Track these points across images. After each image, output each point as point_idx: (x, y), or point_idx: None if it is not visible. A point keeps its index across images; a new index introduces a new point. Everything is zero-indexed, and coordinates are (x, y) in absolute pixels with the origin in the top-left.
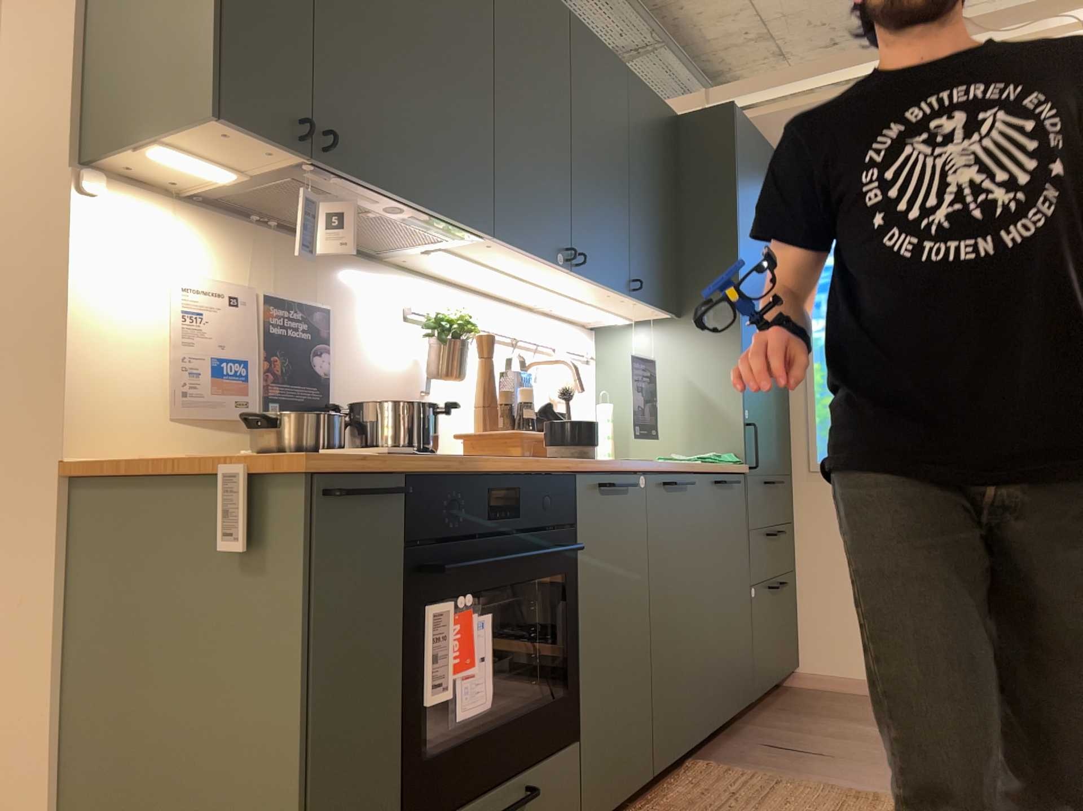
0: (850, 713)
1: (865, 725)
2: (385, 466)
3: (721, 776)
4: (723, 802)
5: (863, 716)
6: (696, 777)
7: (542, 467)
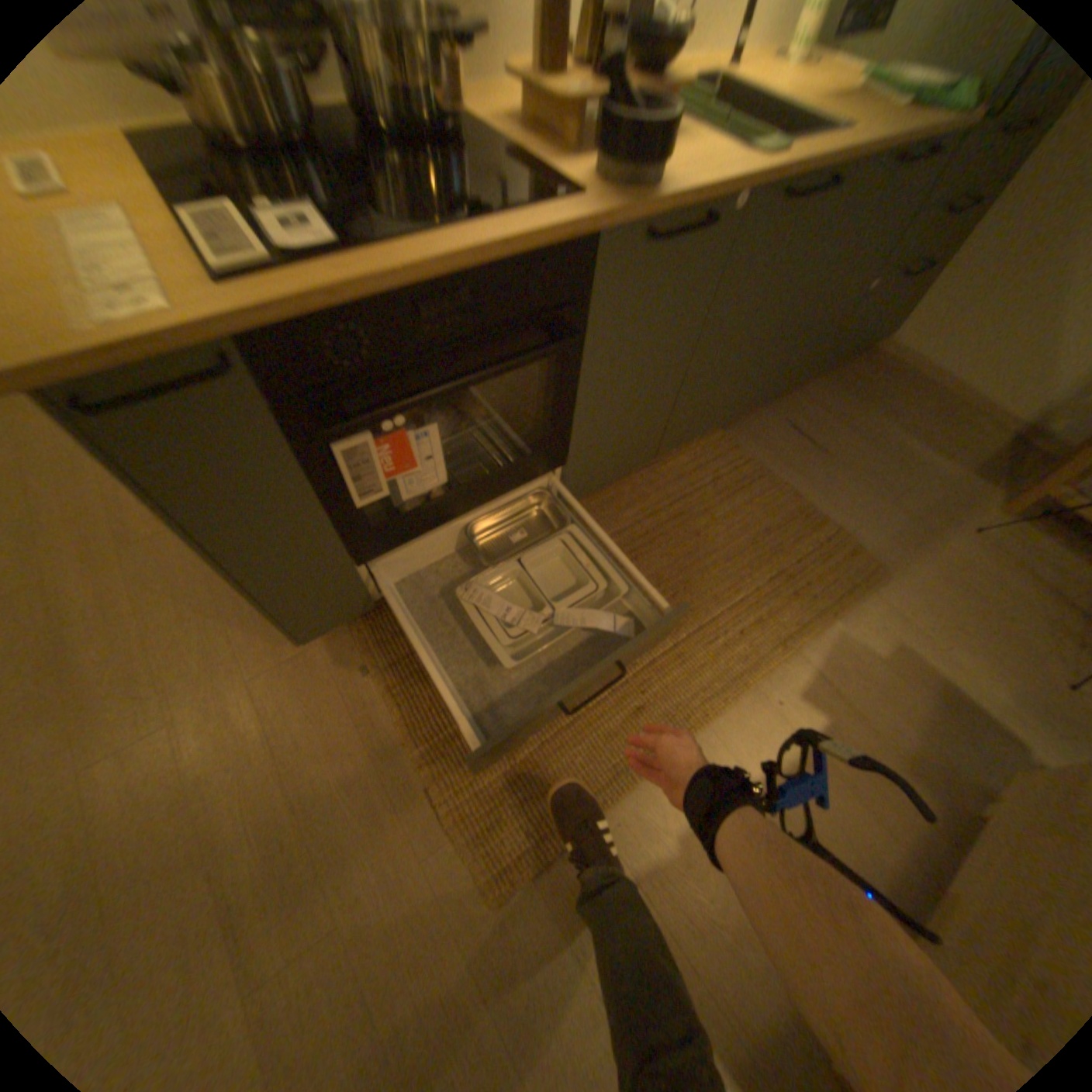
0: (892, 404)
1: (892, 425)
2: (176, 344)
3: (720, 454)
4: (701, 484)
5: (901, 411)
6: (702, 448)
7: (529, 237)
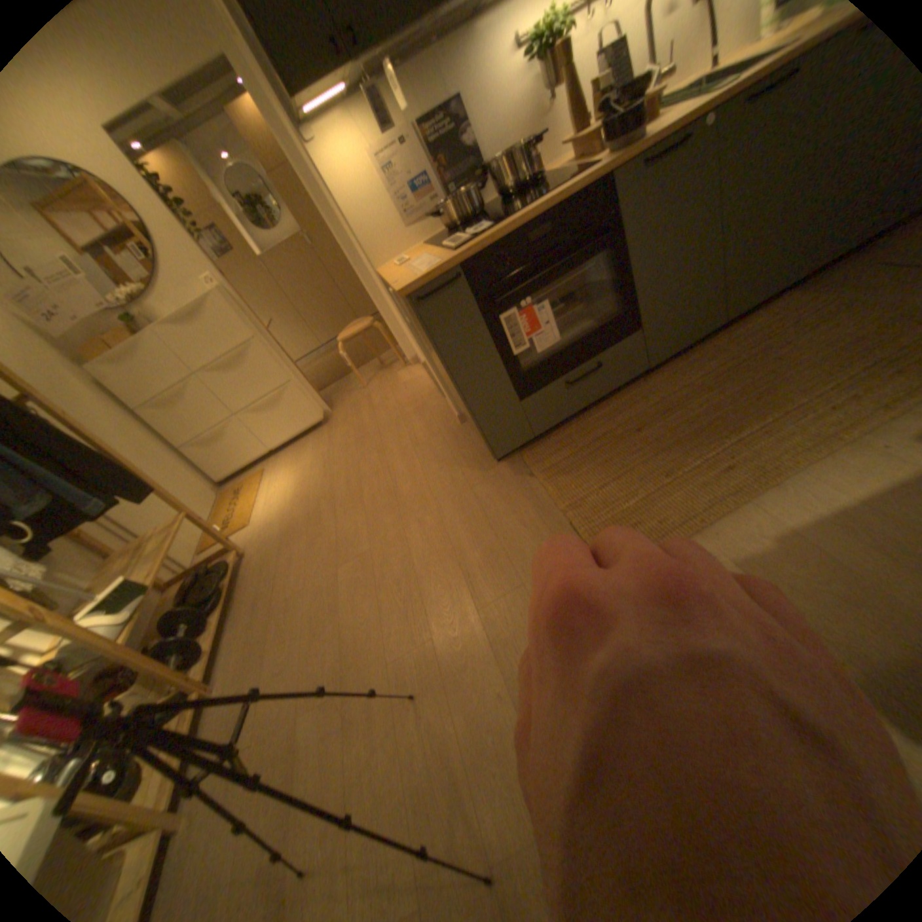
0: None
1: None
2: (443, 268)
3: (801, 304)
4: (782, 328)
5: None
6: (781, 306)
7: (573, 187)
